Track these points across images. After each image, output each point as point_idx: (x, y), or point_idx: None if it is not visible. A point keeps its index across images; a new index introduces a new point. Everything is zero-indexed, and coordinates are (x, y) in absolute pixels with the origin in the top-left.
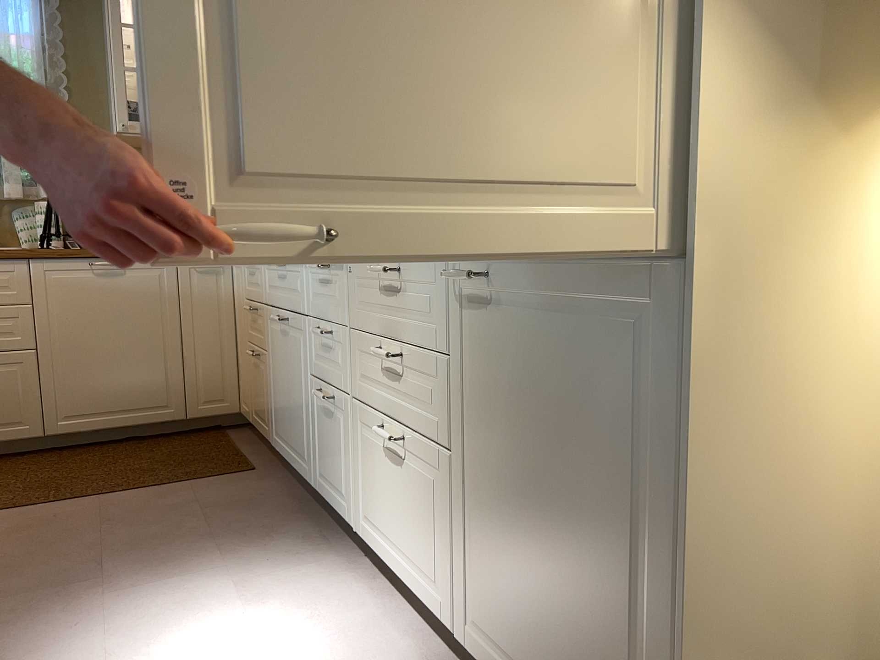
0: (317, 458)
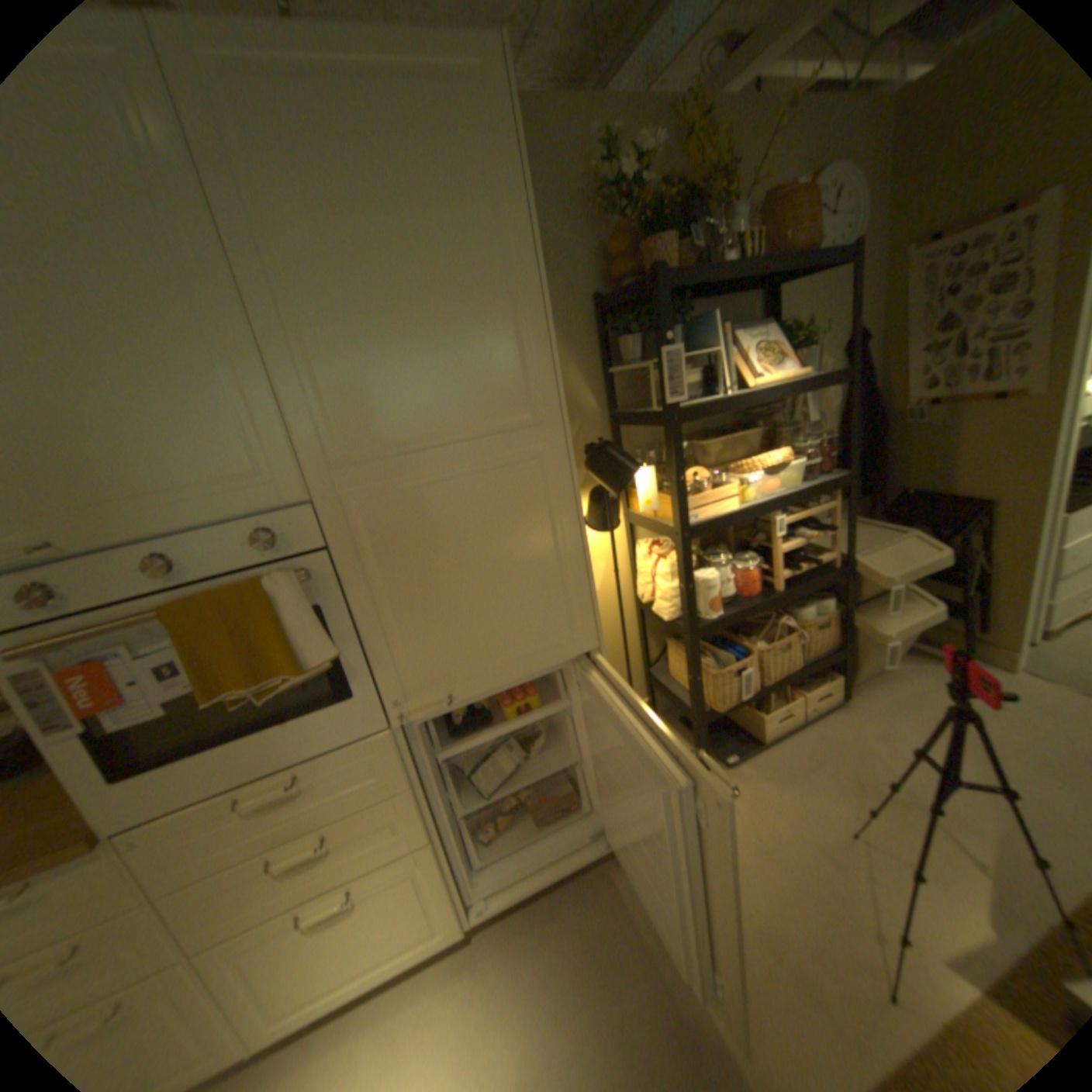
0: None
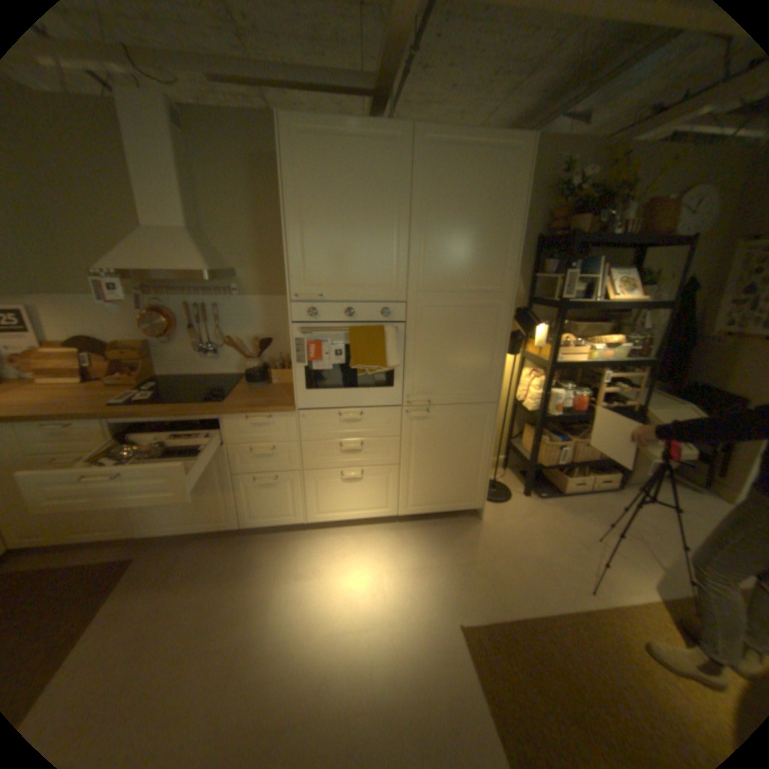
0: (245, 512)
